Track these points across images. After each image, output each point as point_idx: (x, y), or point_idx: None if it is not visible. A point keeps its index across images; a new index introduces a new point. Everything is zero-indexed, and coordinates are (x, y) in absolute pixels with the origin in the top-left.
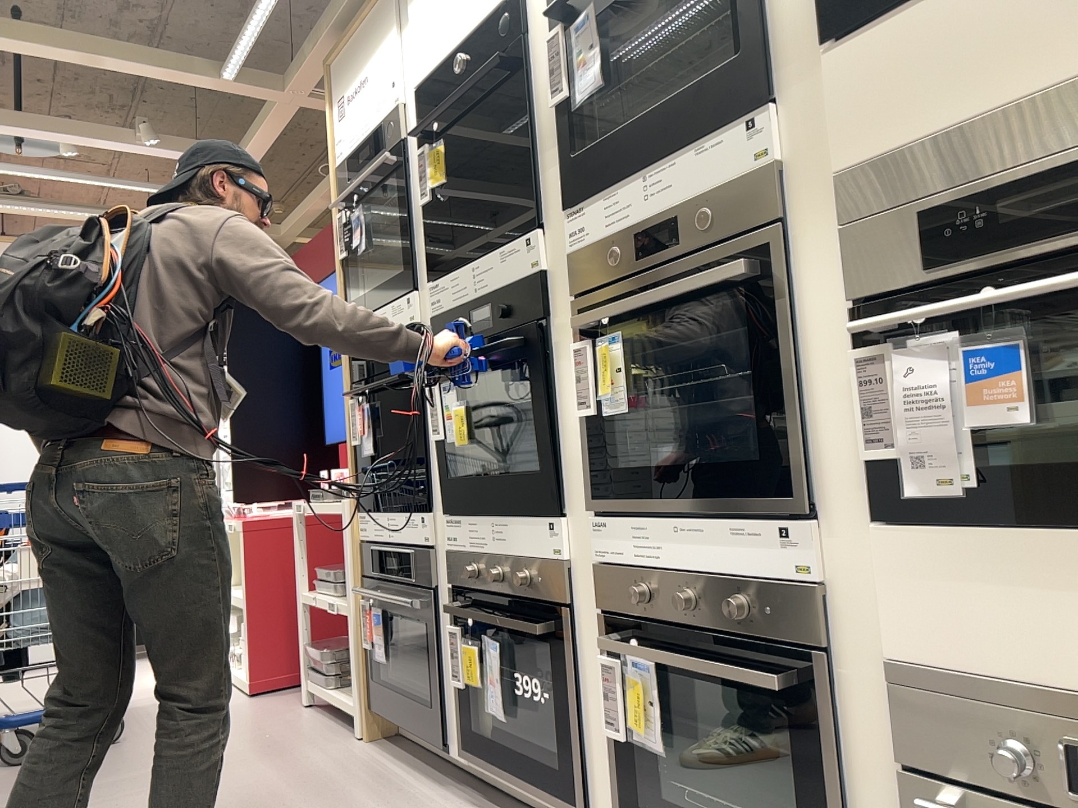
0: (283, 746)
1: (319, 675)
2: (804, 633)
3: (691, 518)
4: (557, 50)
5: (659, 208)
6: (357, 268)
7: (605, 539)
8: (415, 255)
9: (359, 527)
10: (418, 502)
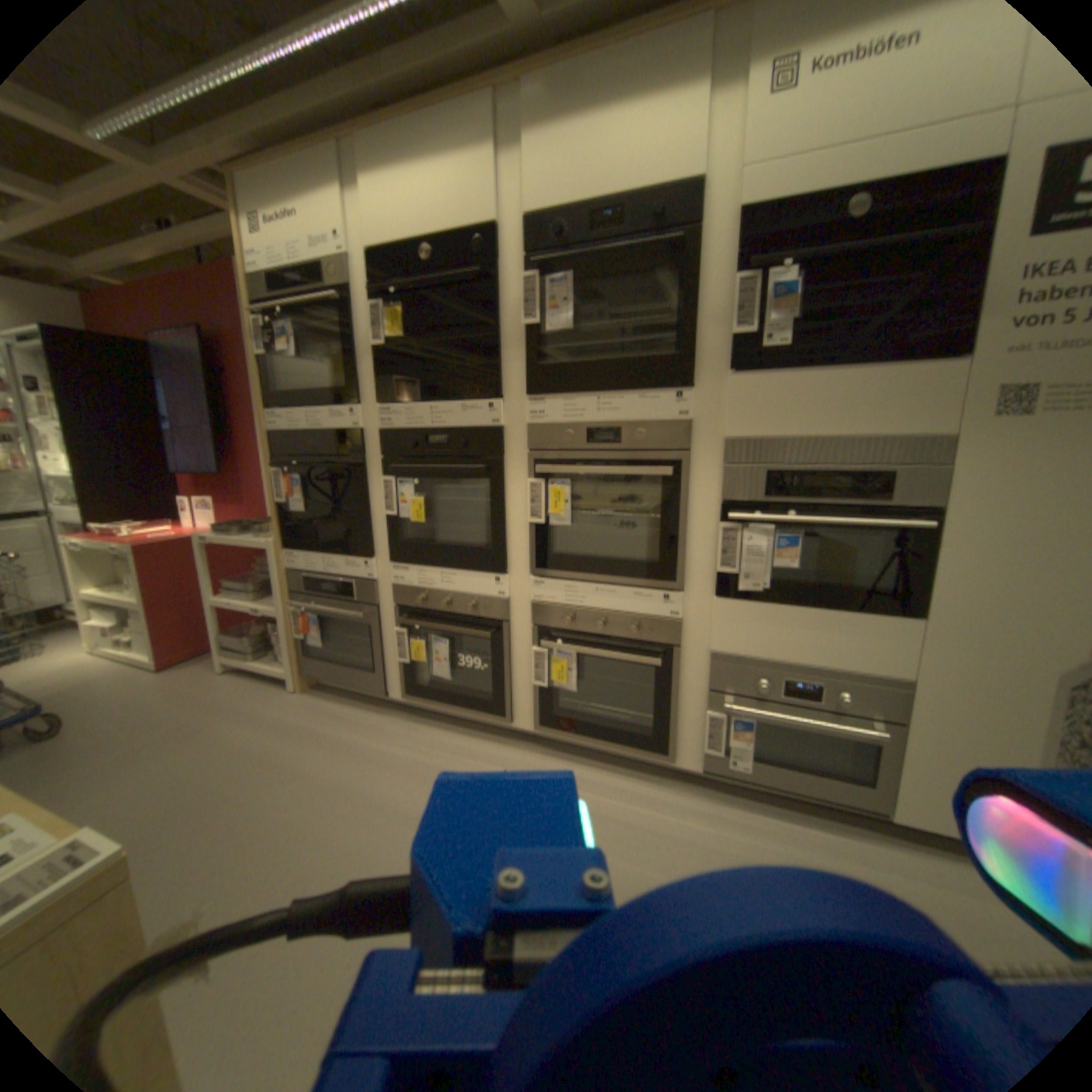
0: (231, 708)
1: (228, 652)
2: (668, 638)
3: (606, 583)
4: (533, 286)
5: (607, 418)
6: (273, 365)
7: (541, 588)
8: (360, 379)
9: (287, 559)
10: (362, 551)
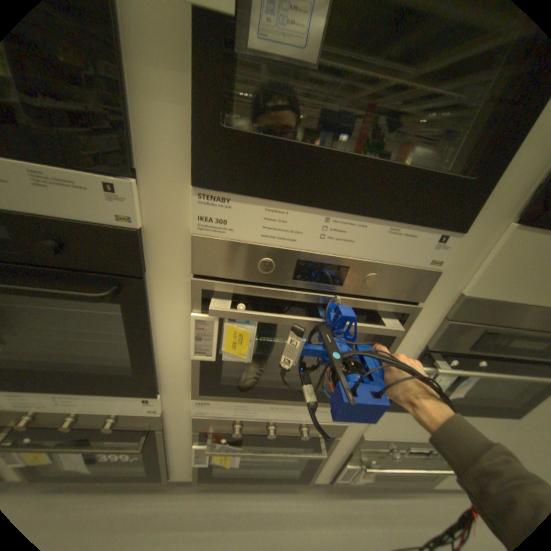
0: None
1: None
2: (334, 436)
3: (284, 405)
4: None
5: (335, 252)
6: None
7: (206, 409)
8: None
9: None
10: None
